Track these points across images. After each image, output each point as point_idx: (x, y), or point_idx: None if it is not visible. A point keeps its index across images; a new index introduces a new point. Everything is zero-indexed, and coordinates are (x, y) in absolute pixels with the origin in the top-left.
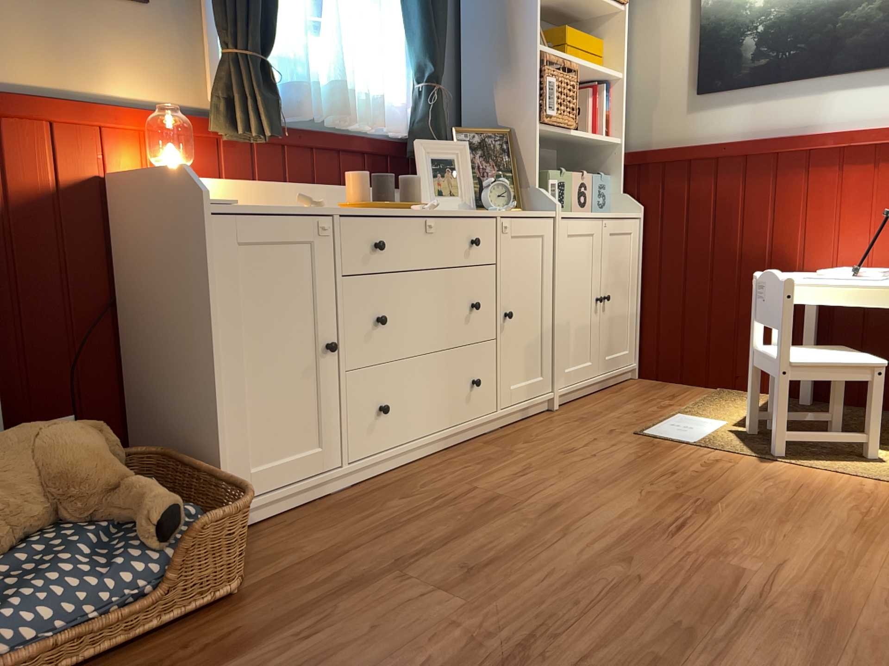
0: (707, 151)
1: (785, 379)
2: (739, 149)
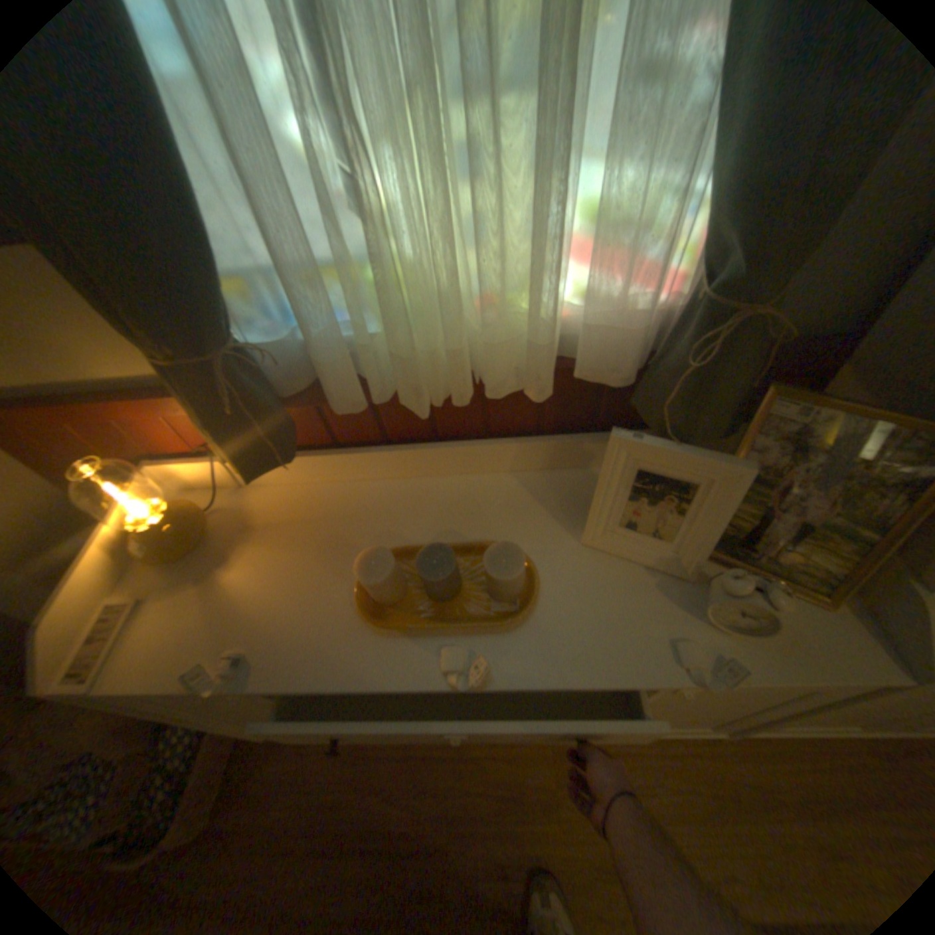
0: None
1: None
2: None
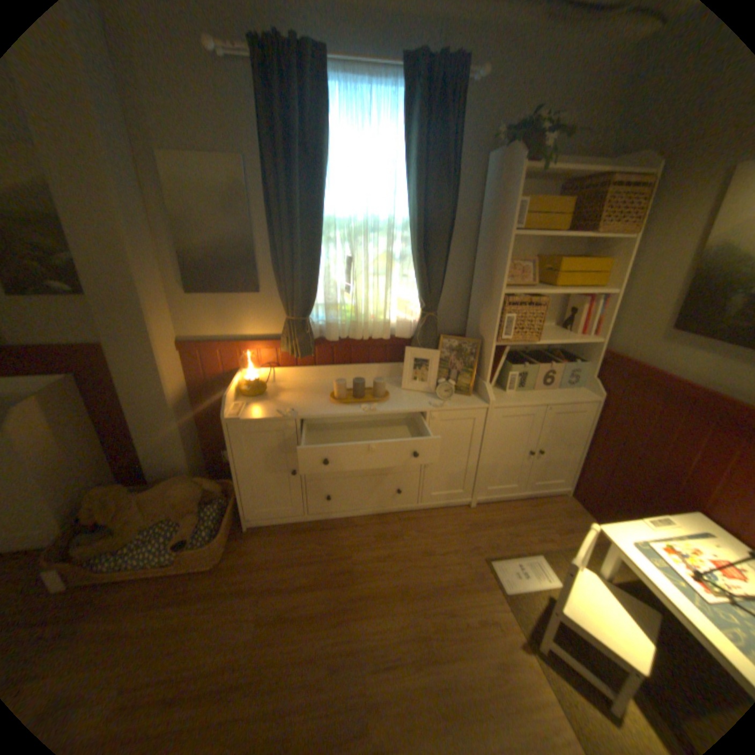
0: (664, 380)
1: (557, 621)
2: (692, 393)
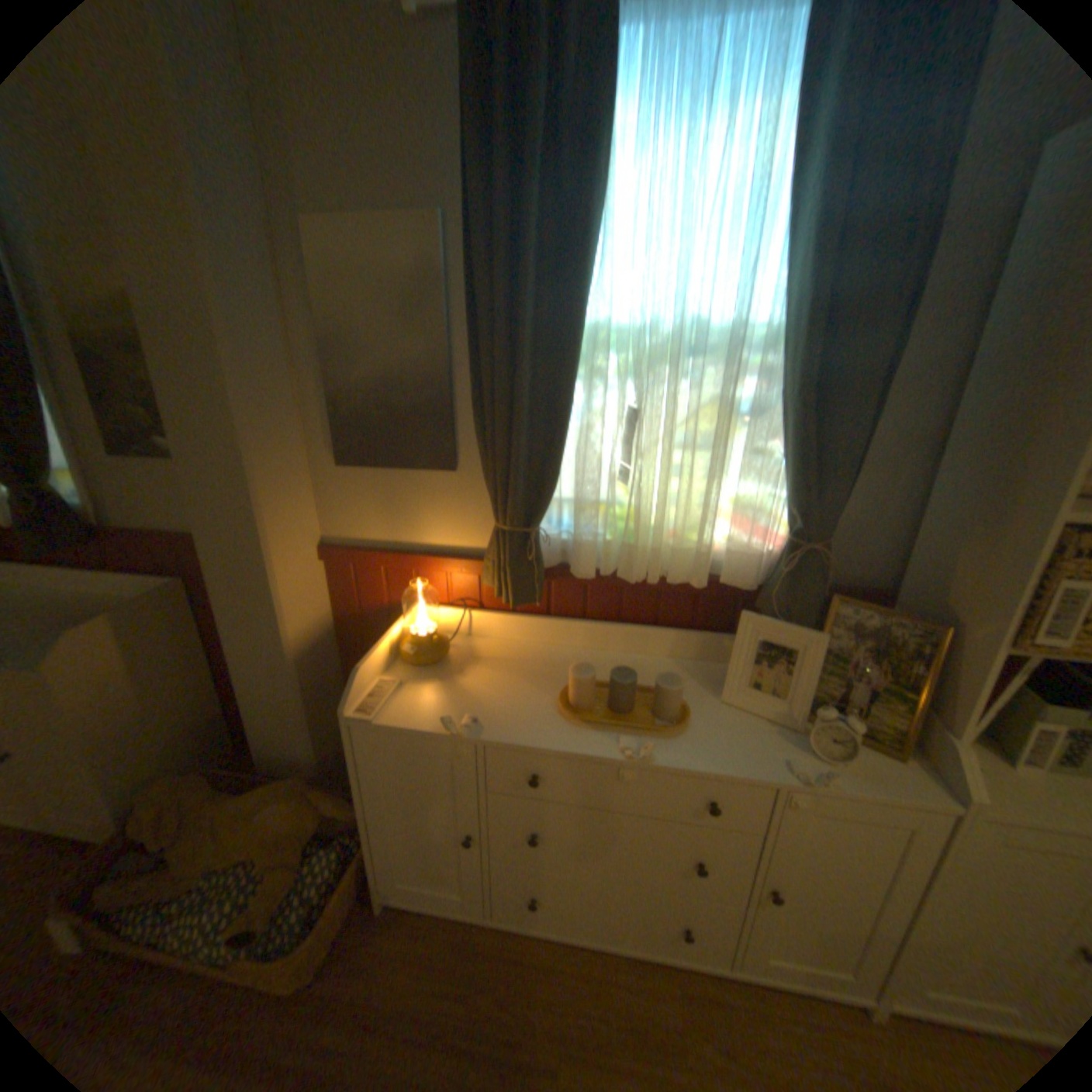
0: None
1: None
2: None
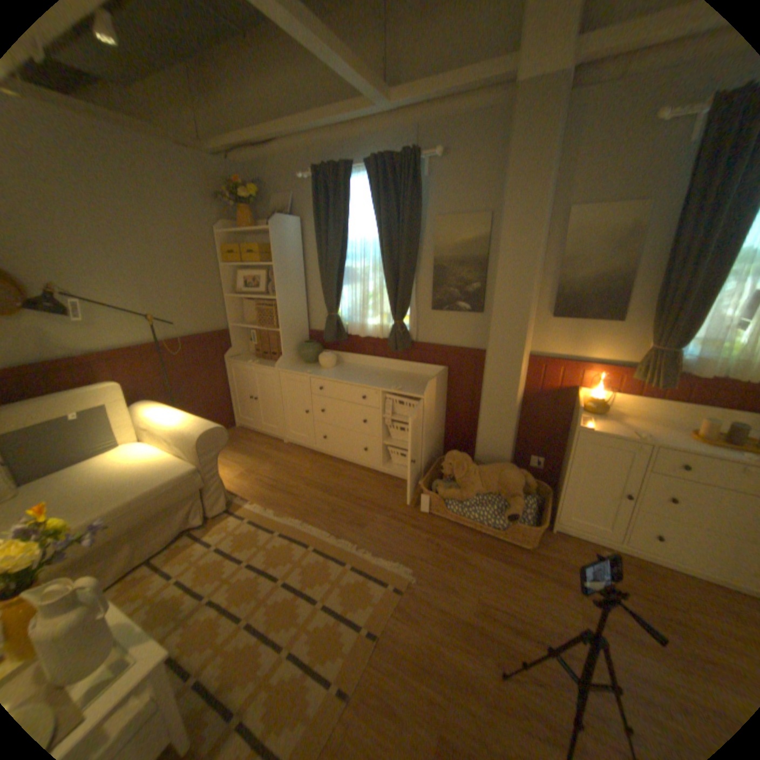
0: None
1: None
2: None
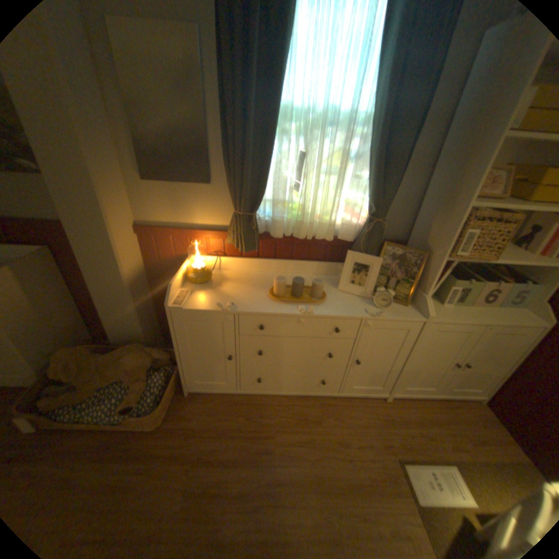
0: None
1: None
2: None
